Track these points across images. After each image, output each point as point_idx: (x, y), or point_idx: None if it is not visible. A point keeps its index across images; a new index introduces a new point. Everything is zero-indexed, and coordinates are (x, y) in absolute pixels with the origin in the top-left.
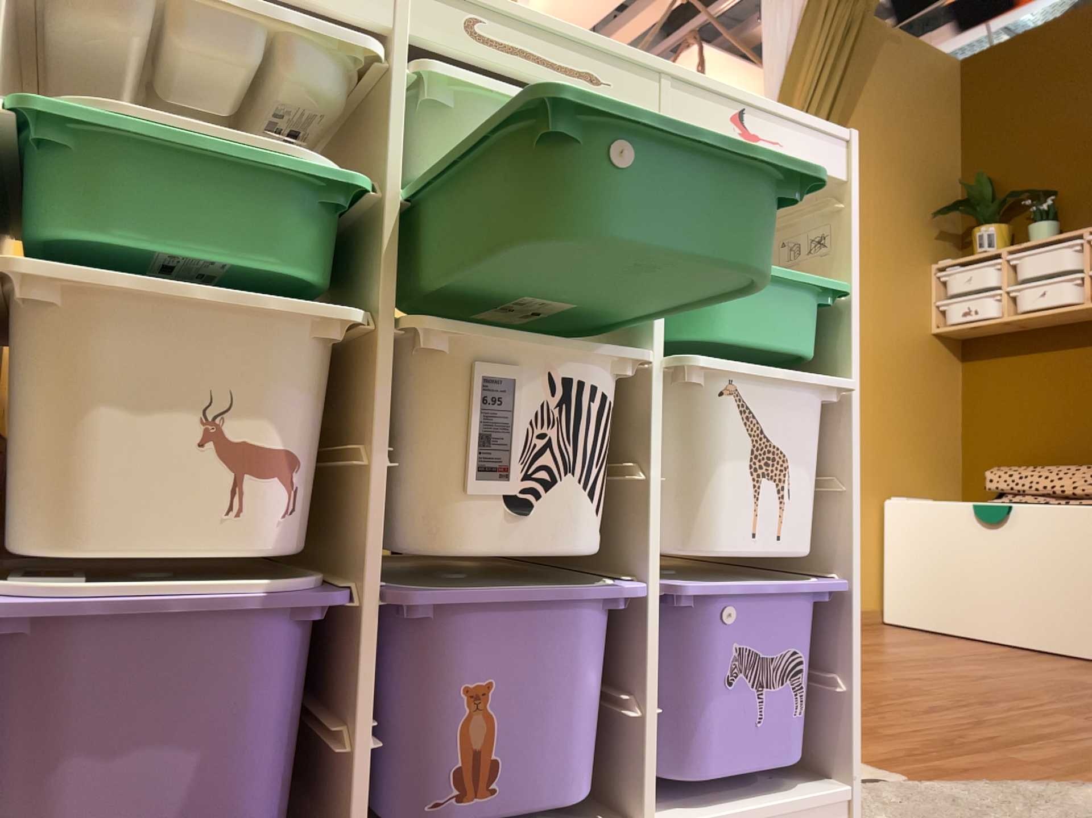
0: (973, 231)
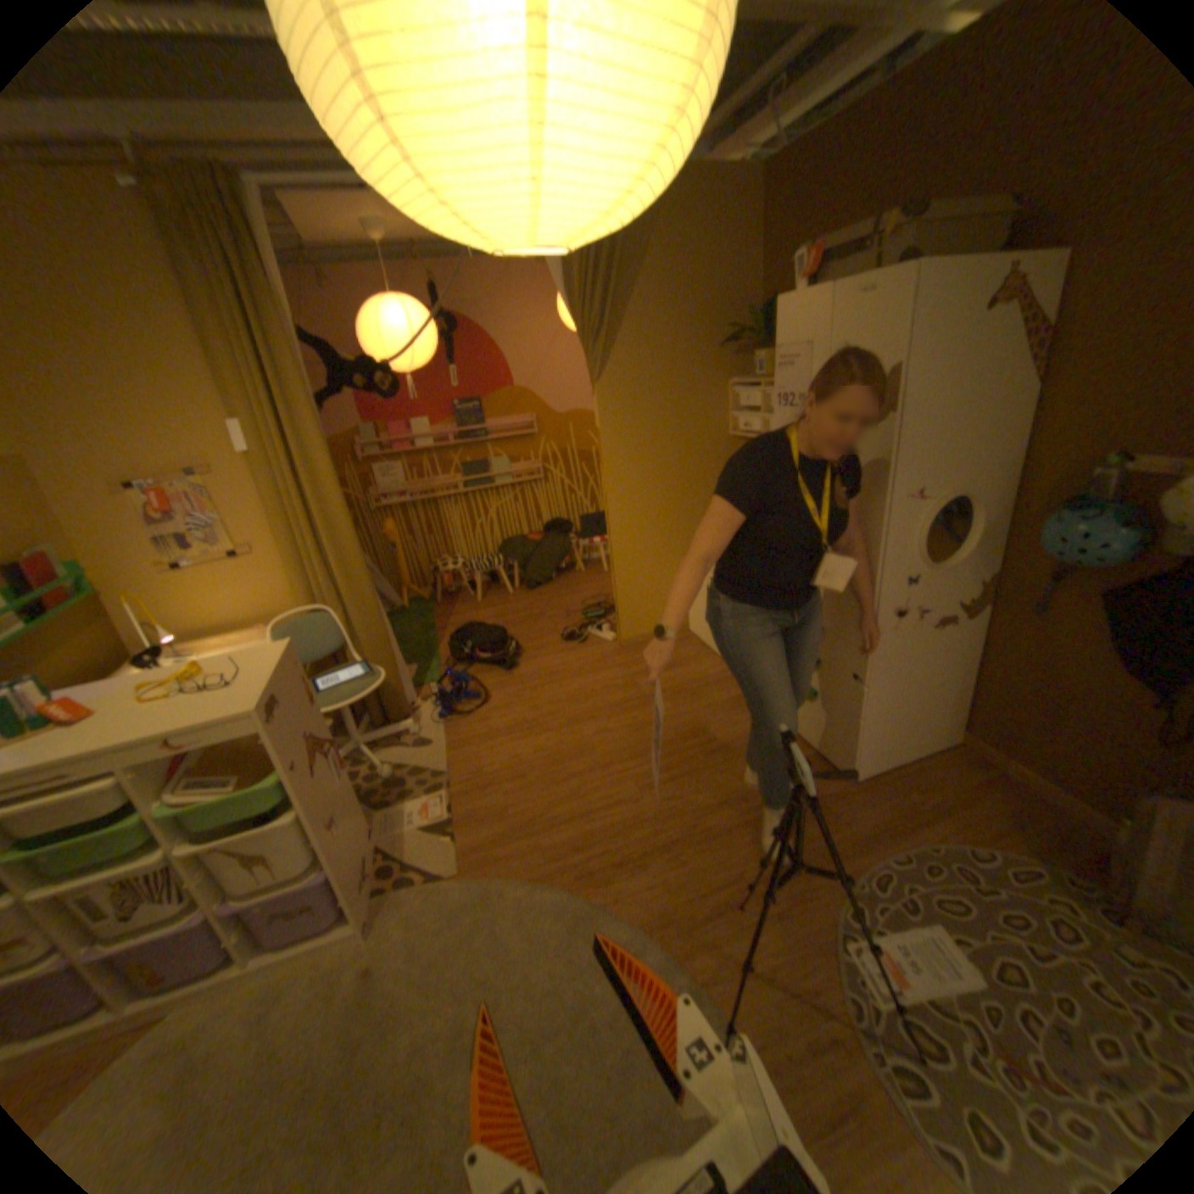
0: (758, 354)
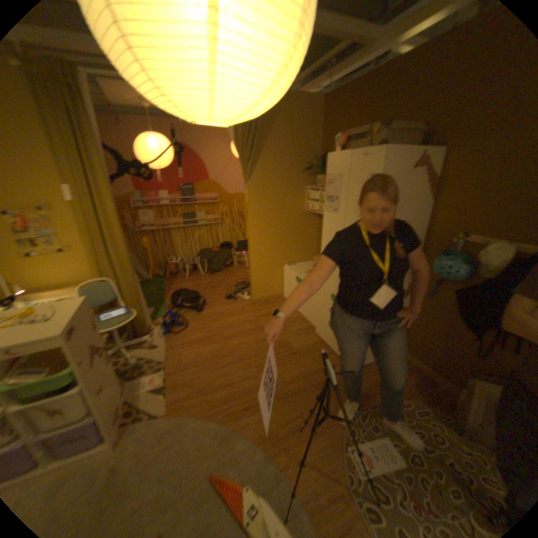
0: (318, 176)
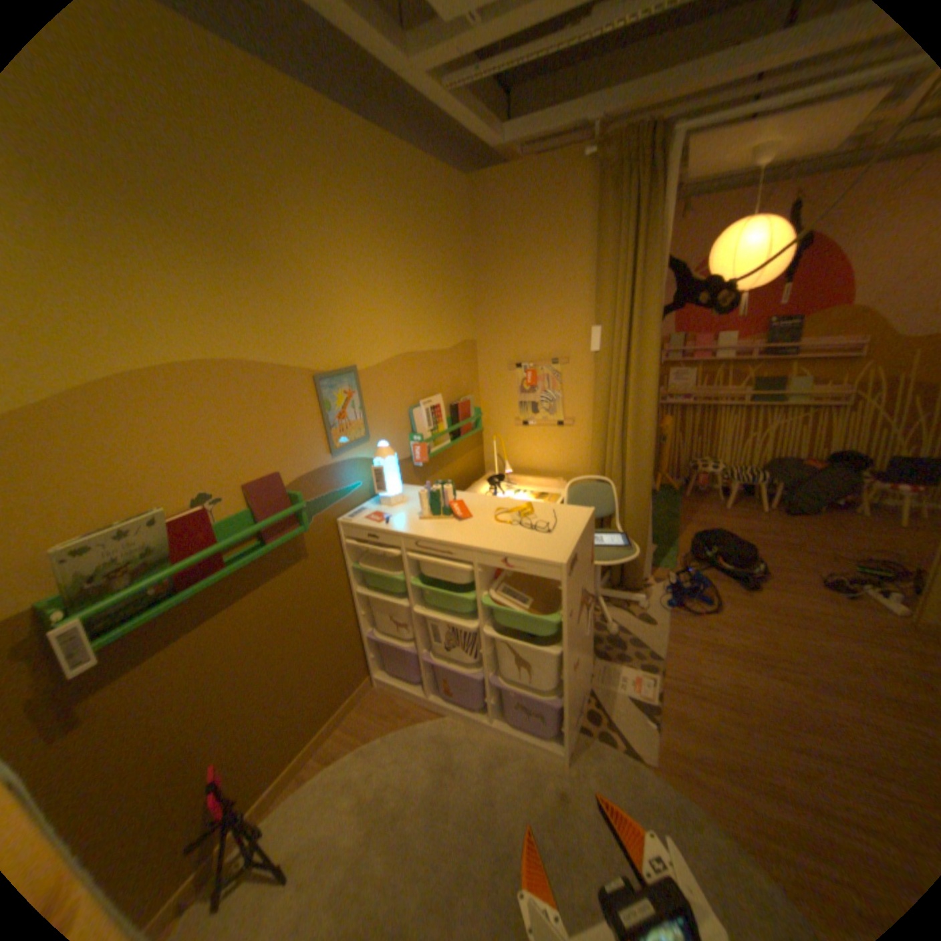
0: None
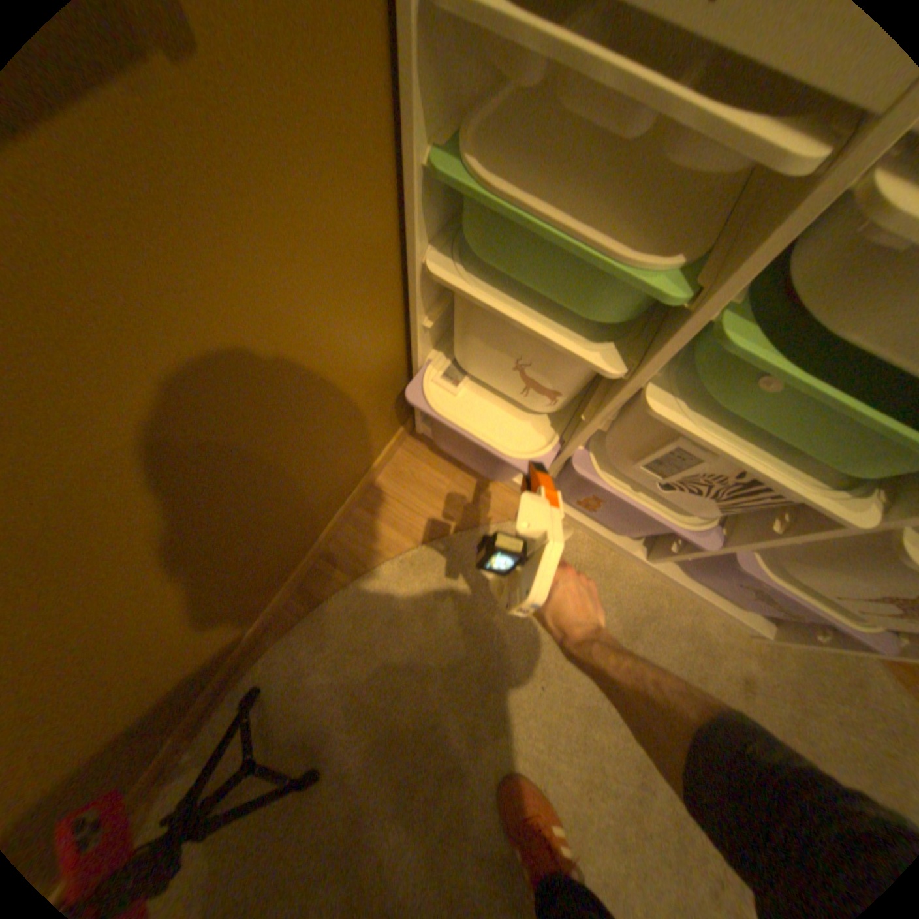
0: None
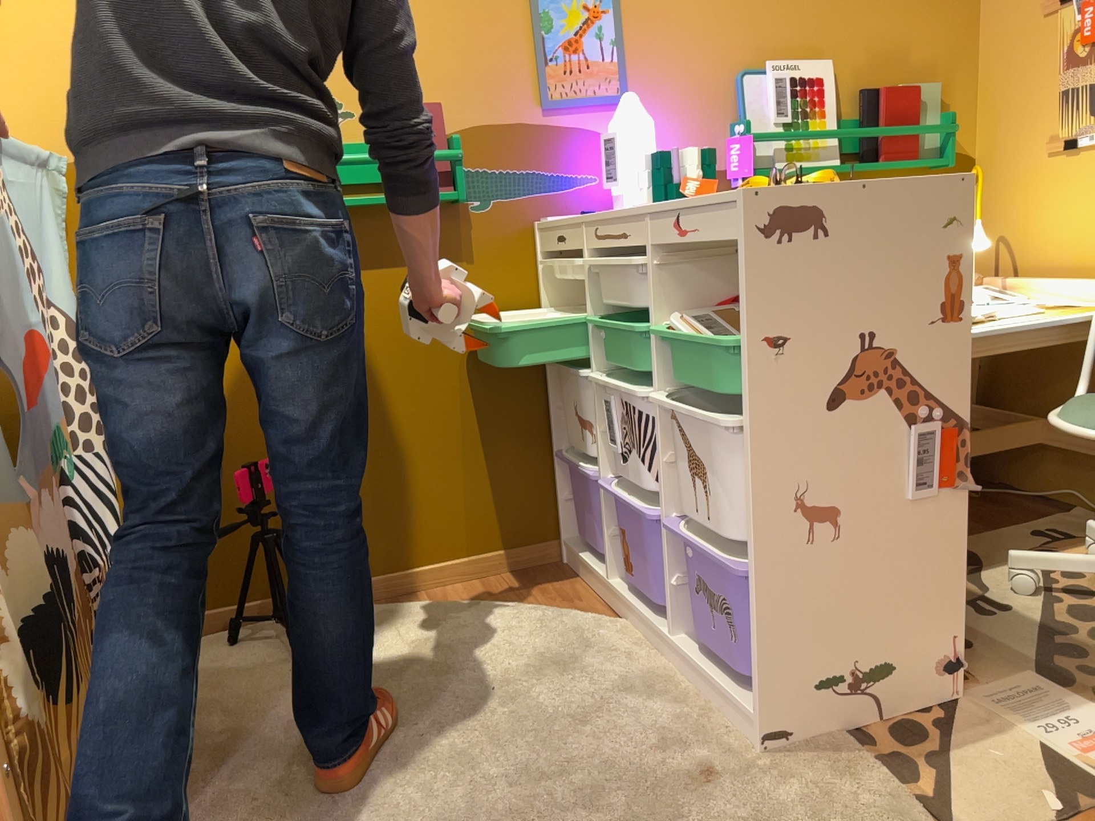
0: None
